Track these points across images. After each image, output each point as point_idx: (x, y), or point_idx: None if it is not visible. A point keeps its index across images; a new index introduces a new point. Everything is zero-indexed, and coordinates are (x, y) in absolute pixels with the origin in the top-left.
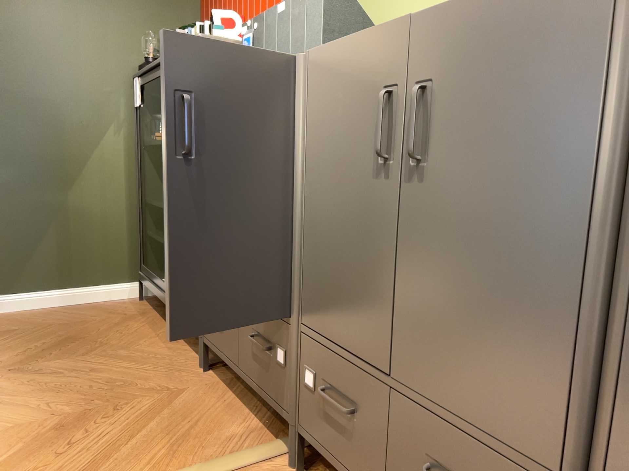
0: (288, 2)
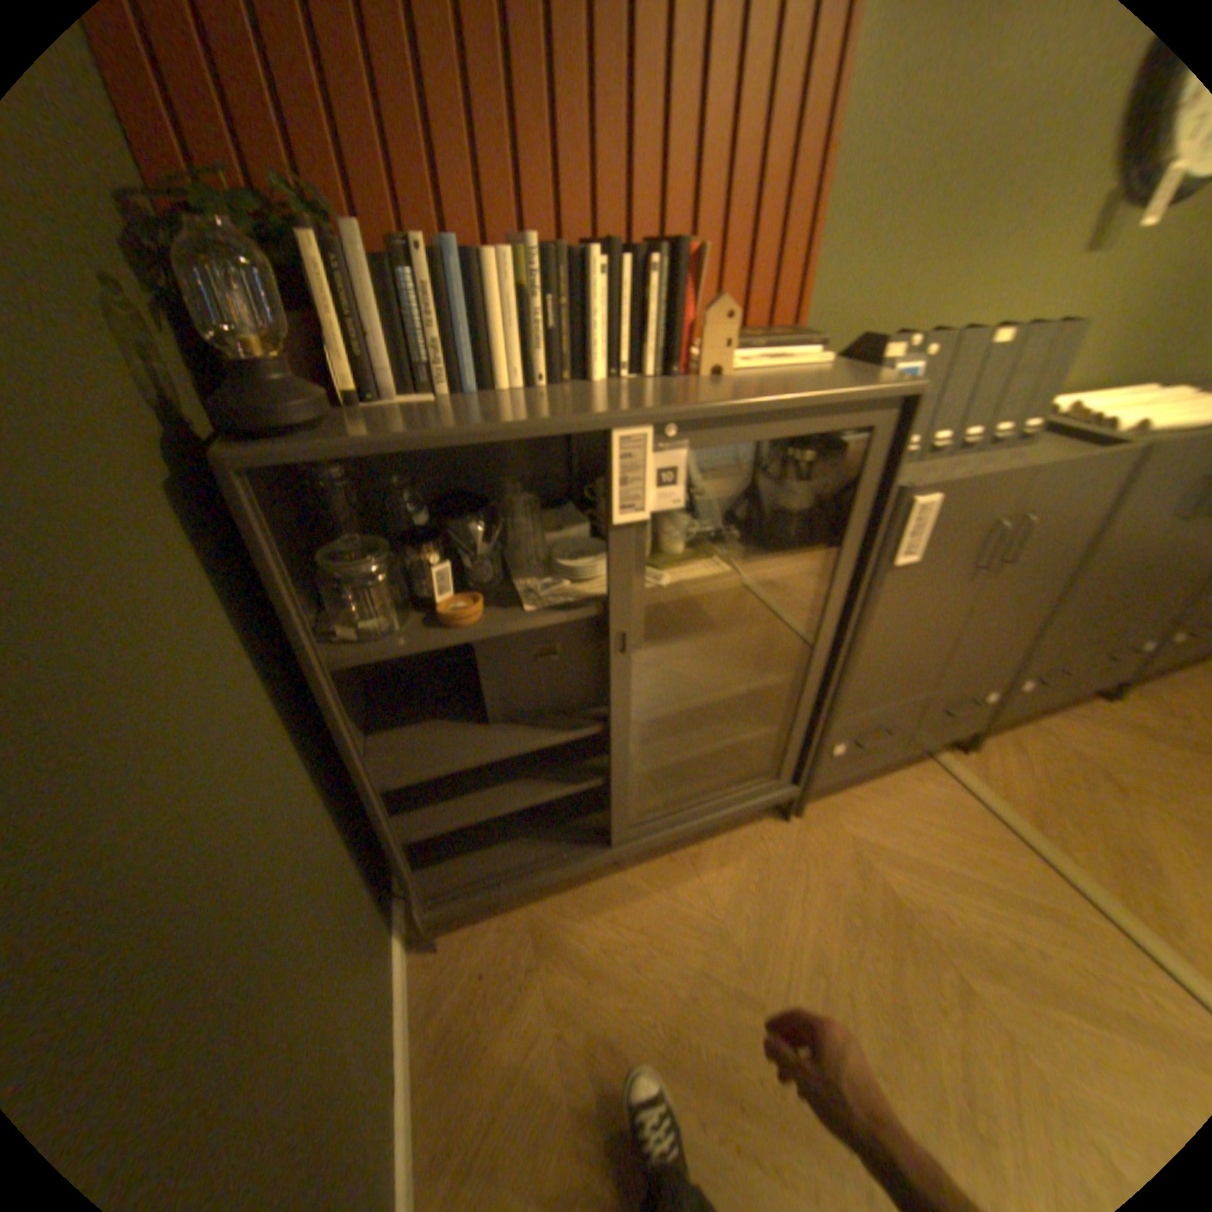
0: (1023, 328)
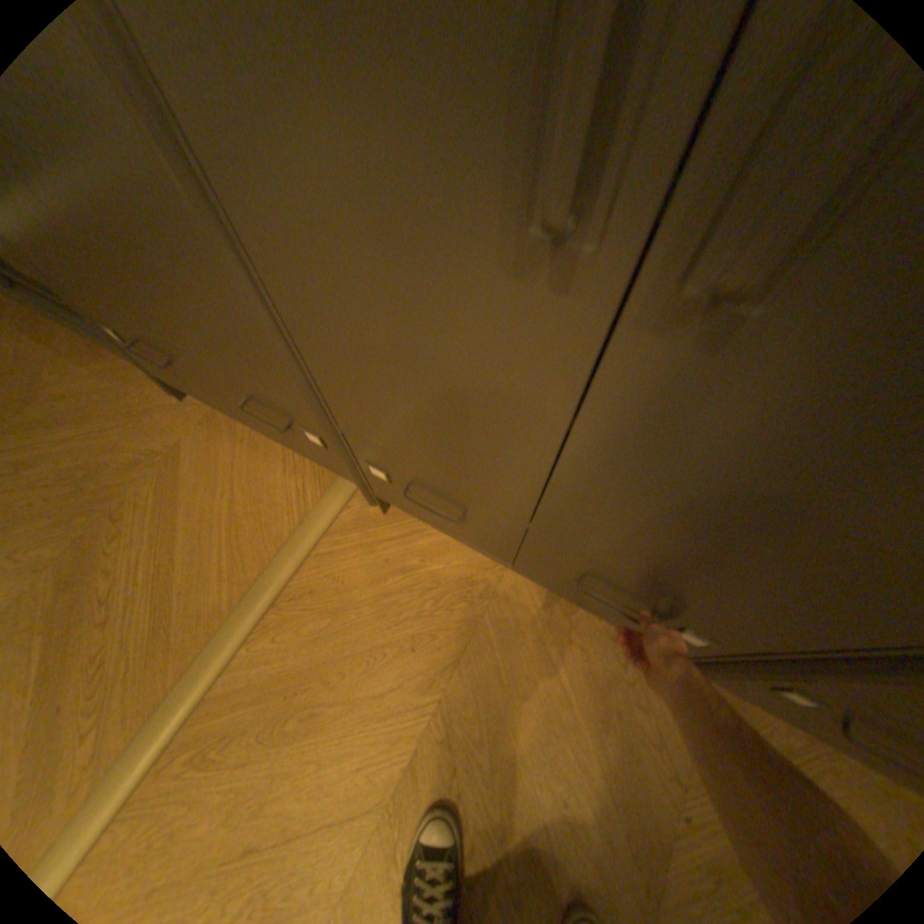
0: None
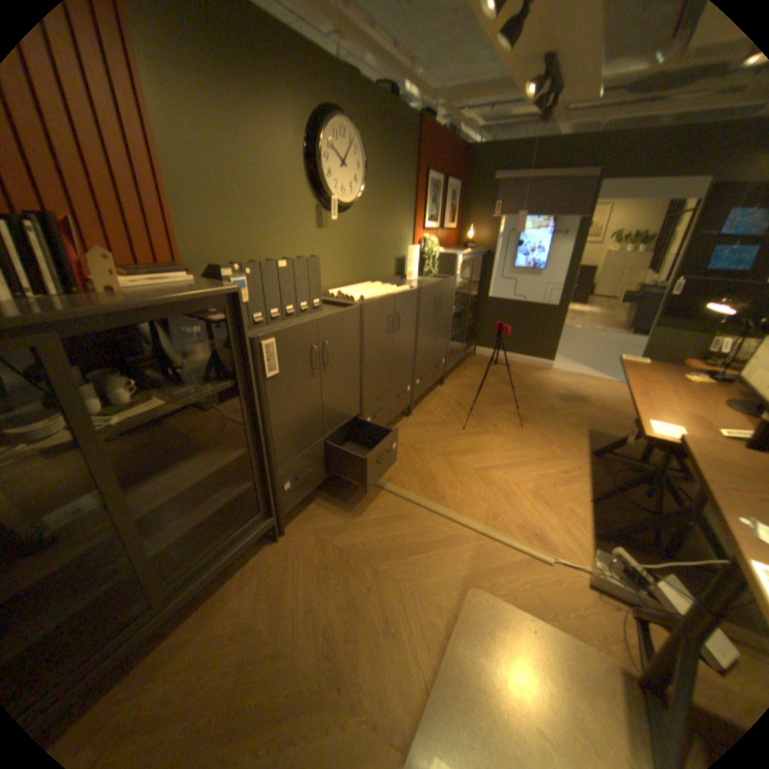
0: (290, 261)
